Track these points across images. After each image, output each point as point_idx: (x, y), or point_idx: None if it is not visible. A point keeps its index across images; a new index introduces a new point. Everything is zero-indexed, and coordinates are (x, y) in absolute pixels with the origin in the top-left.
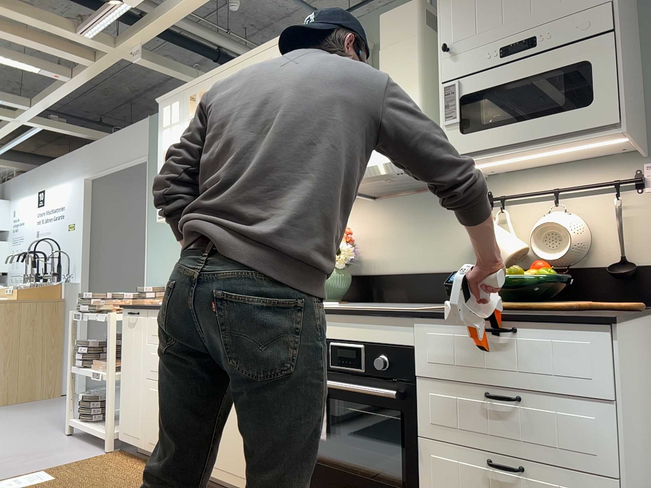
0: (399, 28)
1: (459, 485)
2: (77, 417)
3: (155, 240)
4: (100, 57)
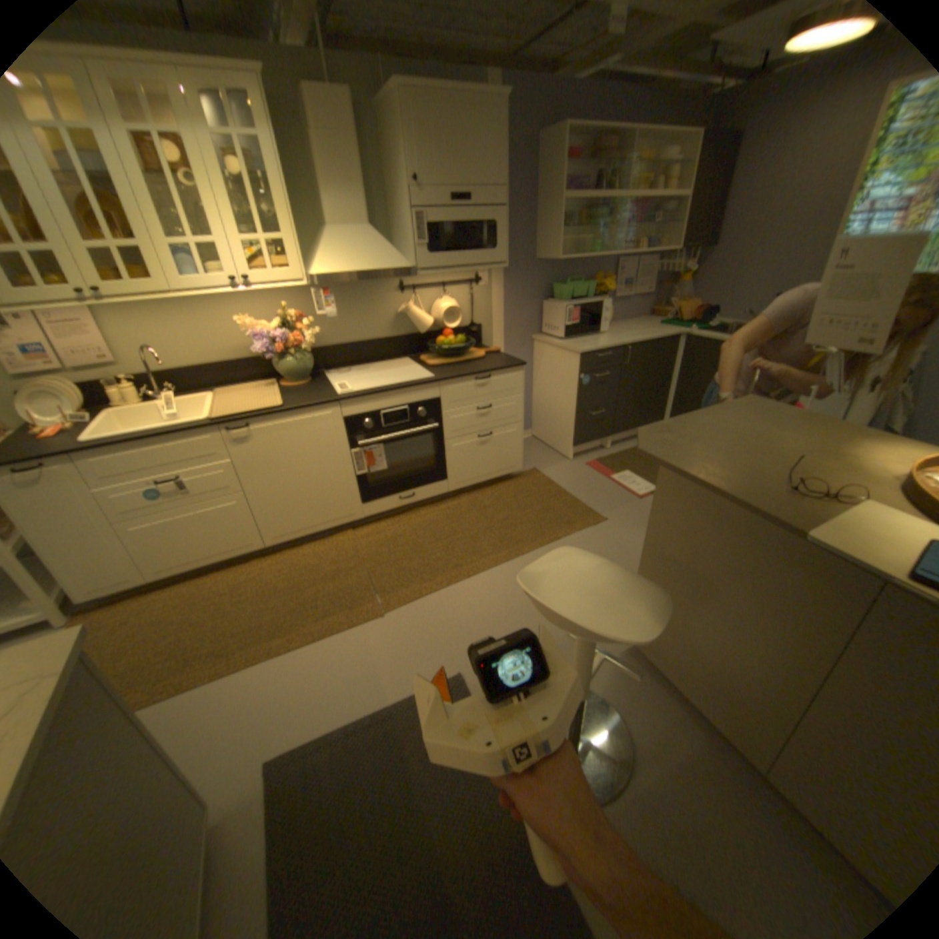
0: (333, 113)
1: (465, 452)
2: None
3: None
4: None
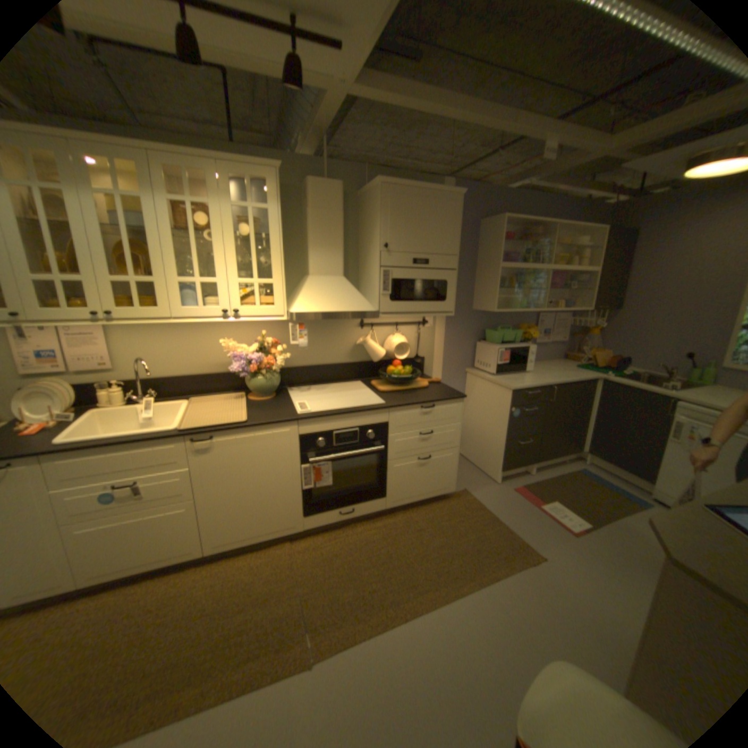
0: (328, 197)
1: (405, 472)
2: None
3: None
4: None
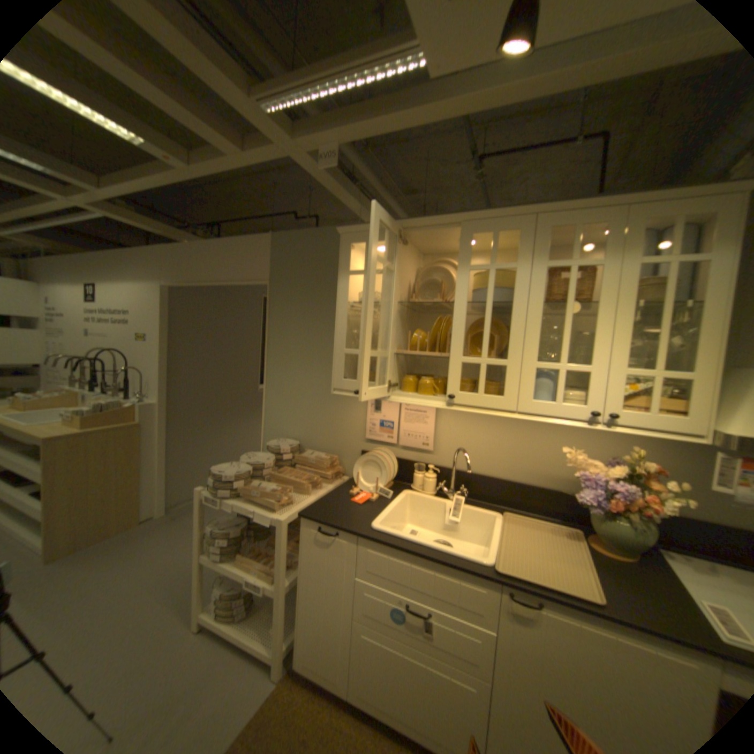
0: None
1: None
2: (206, 610)
3: (279, 384)
4: (250, 143)
